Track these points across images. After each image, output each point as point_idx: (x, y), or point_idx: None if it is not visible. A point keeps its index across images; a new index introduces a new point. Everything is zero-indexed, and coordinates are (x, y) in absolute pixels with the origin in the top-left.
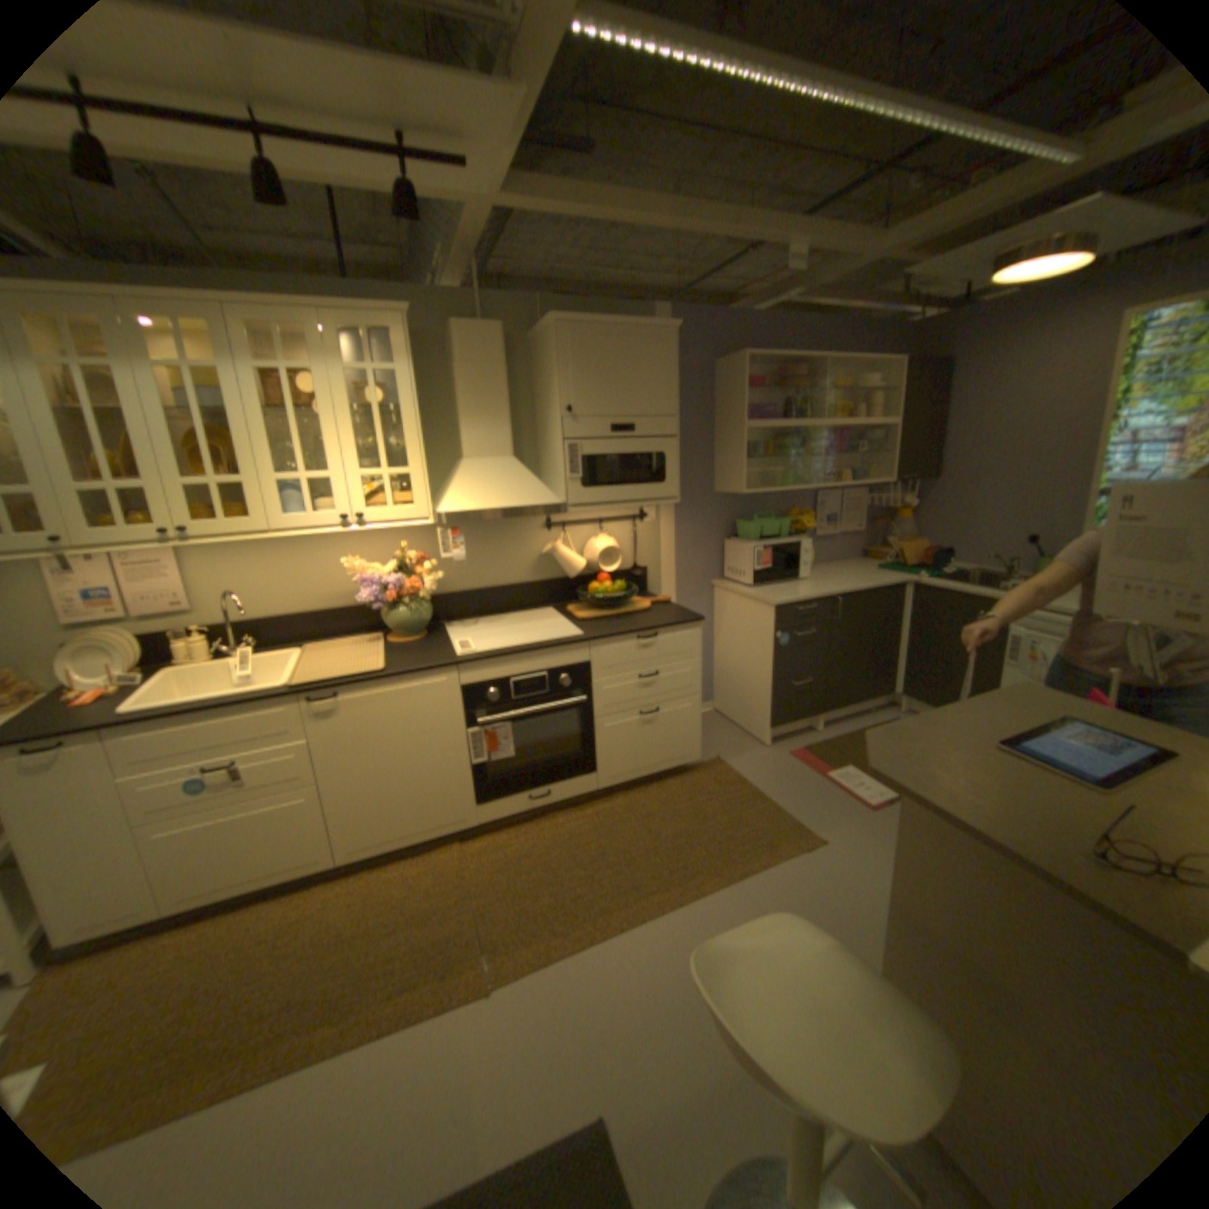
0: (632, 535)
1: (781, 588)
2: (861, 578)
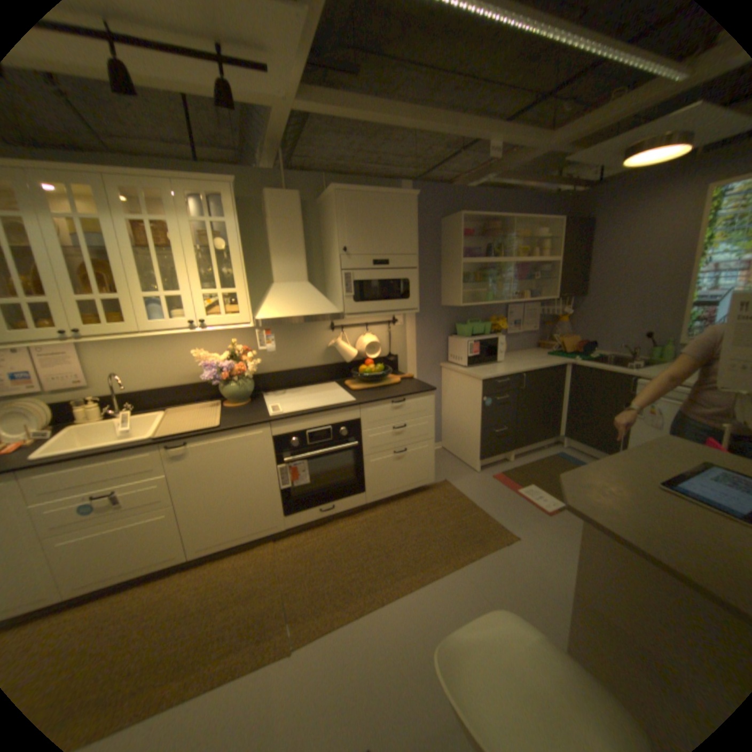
0: (388, 334)
1: (485, 368)
2: (537, 361)
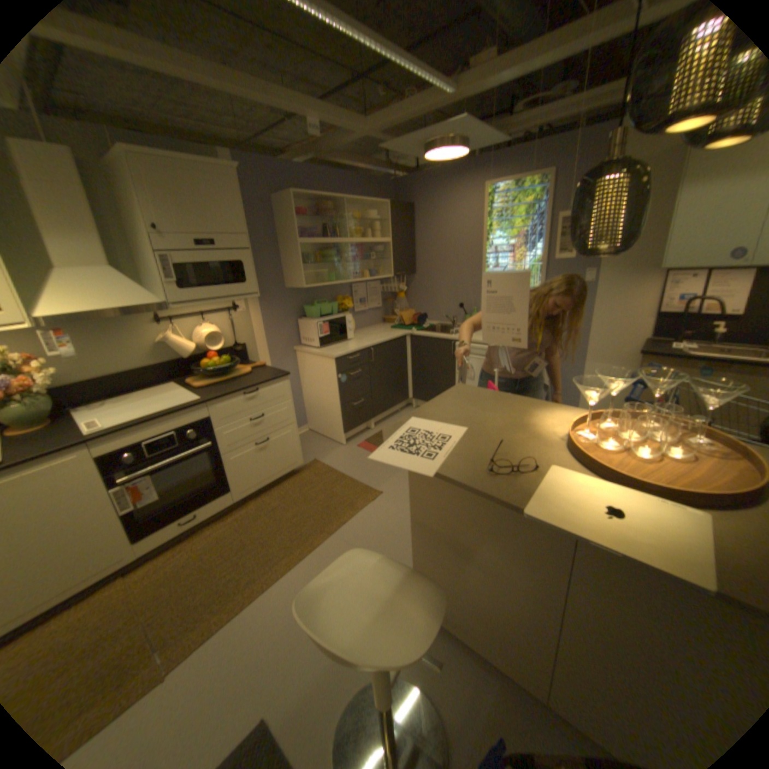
0: (230, 321)
1: (337, 347)
2: (382, 335)
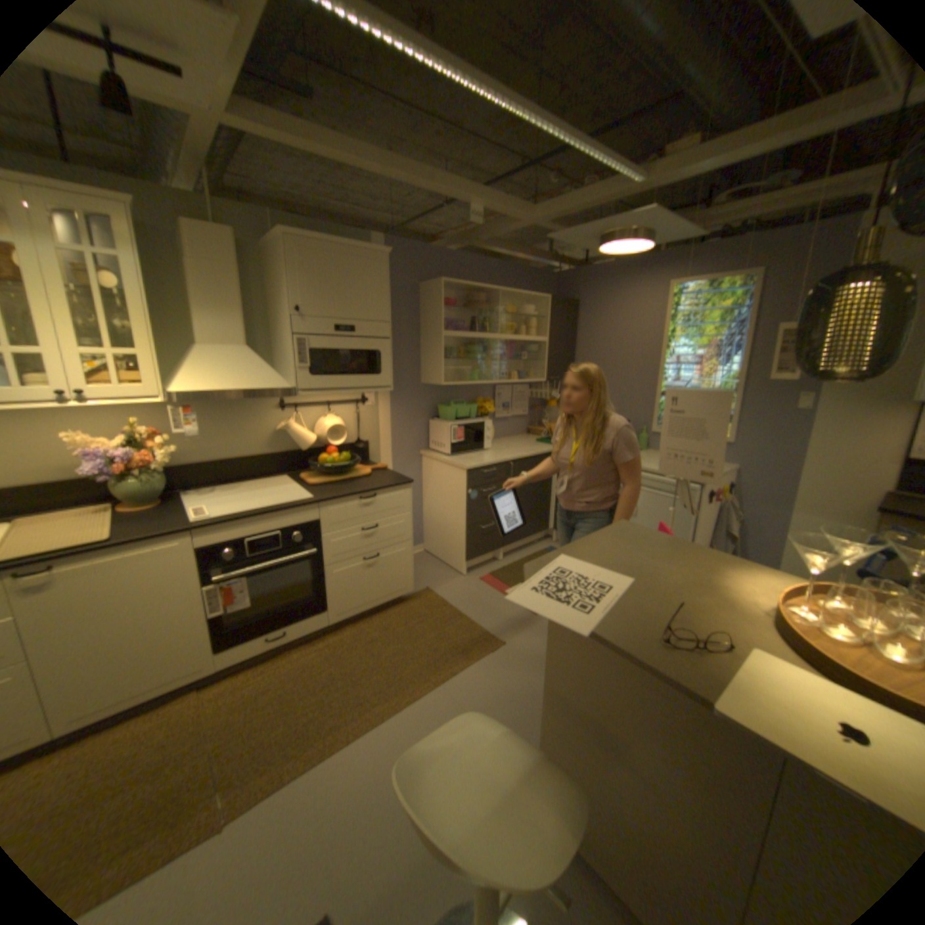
0: (356, 415)
1: (470, 457)
2: (525, 449)
